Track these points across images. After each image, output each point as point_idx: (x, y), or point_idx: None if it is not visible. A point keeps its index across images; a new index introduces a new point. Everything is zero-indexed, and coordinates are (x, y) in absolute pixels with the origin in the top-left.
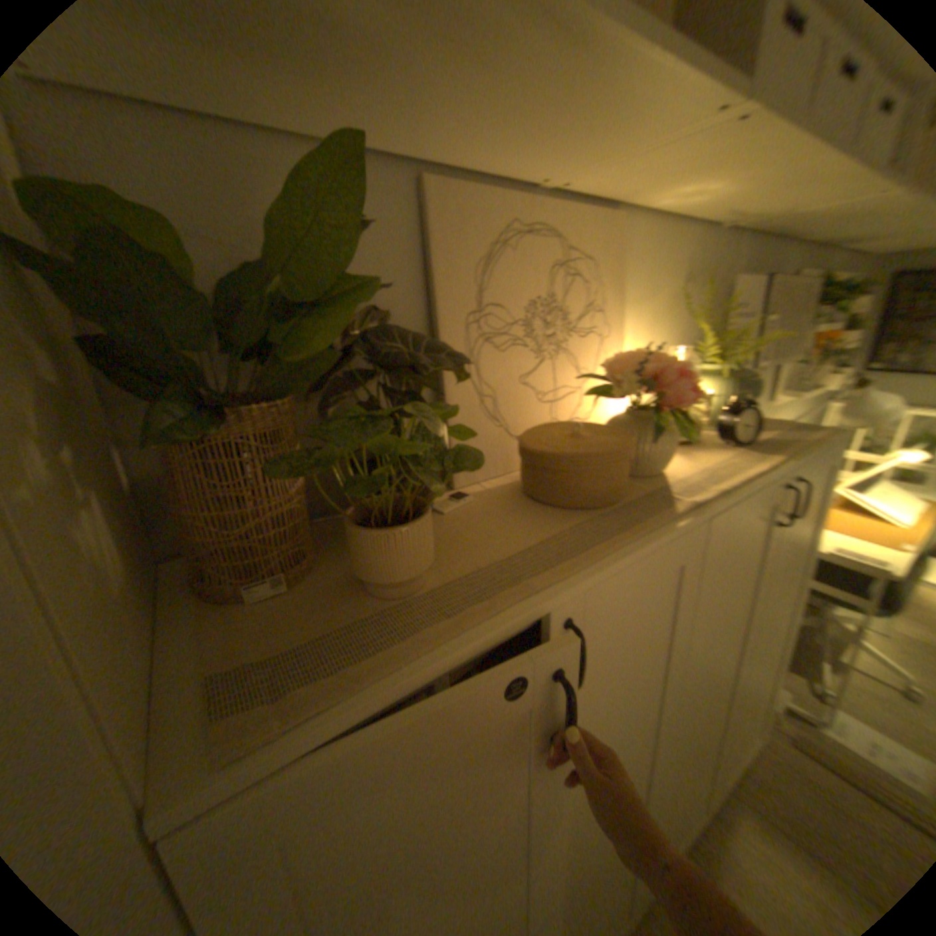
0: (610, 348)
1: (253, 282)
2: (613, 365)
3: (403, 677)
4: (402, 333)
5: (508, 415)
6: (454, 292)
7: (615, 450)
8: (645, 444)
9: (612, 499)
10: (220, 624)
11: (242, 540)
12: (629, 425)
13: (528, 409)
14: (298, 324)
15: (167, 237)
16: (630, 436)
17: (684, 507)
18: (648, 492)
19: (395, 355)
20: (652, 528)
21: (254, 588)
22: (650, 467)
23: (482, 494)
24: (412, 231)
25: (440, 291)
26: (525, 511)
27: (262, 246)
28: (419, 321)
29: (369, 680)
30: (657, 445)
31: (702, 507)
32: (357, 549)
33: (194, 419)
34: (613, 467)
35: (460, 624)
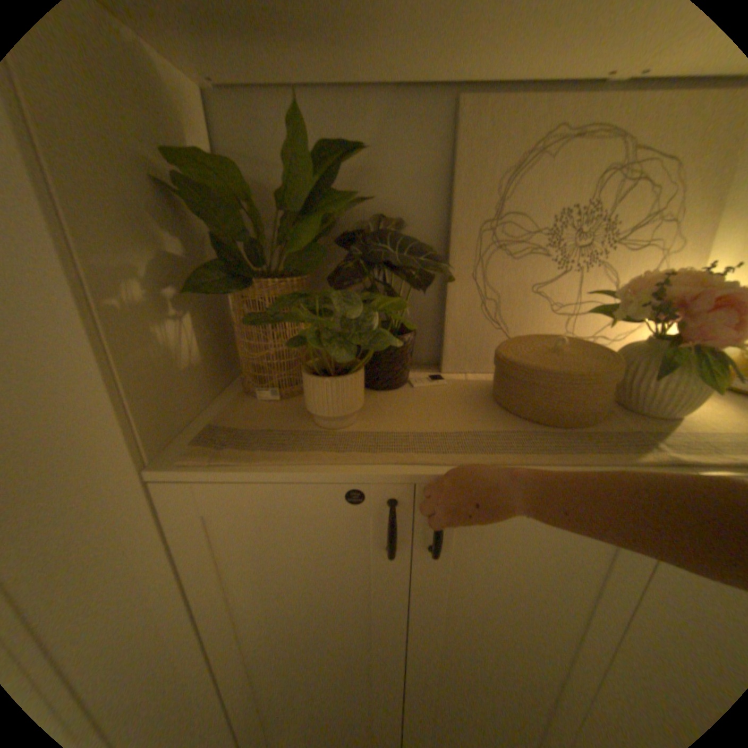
0: (674, 265)
1: (284, 198)
2: (633, 283)
3: (276, 470)
4: (392, 237)
5: (511, 320)
6: (472, 202)
7: (576, 372)
8: (651, 378)
9: (564, 421)
10: (235, 404)
11: (260, 361)
12: (641, 353)
13: (537, 318)
14: (296, 227)
15: (238, 172)
16: (618, 363)
17: (654, 458)
18: (628, 430)
19: (374, 254)
20: (582, 462)
21: (261, 392)
22: (657, 407)
23: (456, 382)
24: (444, 148)
25: (458, 201)
26: (475, 405)
27: (284, 174)
28: (439, 227)
29: (260, 462)
30: (669, 383)
31: (682, 467)
32: (304, 385)
33: (224, 282)
34: (572, 389)
35: (335, 458)
